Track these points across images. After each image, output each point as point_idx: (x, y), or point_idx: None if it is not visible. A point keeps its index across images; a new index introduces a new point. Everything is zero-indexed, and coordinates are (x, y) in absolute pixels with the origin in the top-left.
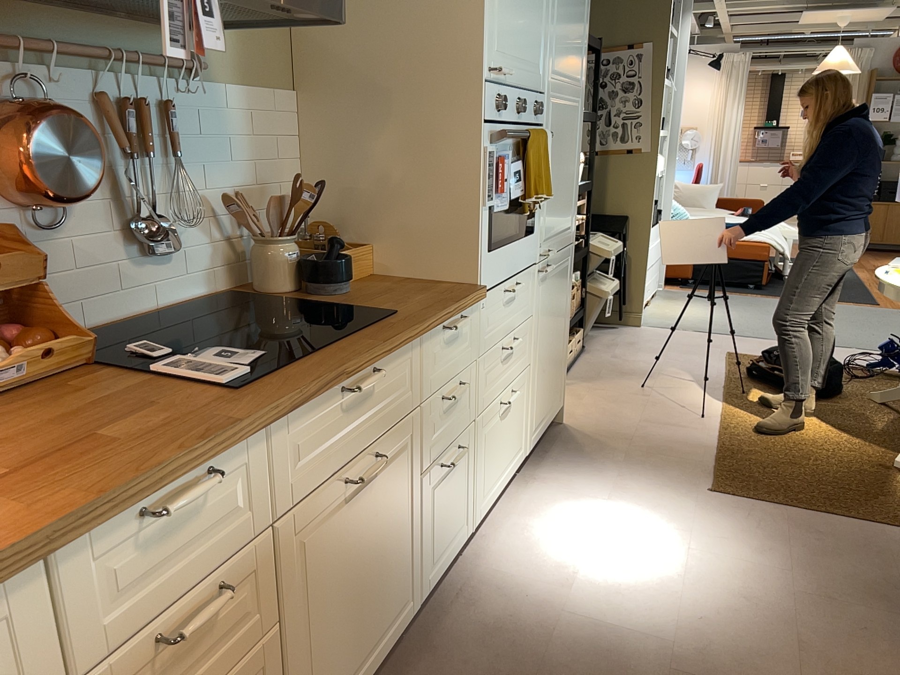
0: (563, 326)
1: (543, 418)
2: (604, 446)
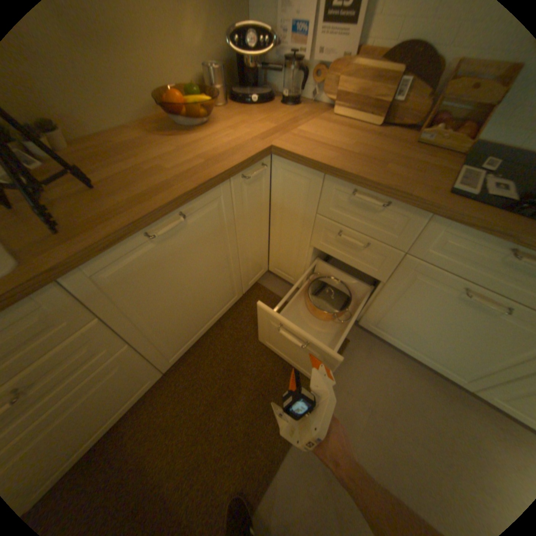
0: None
1: None
2: None
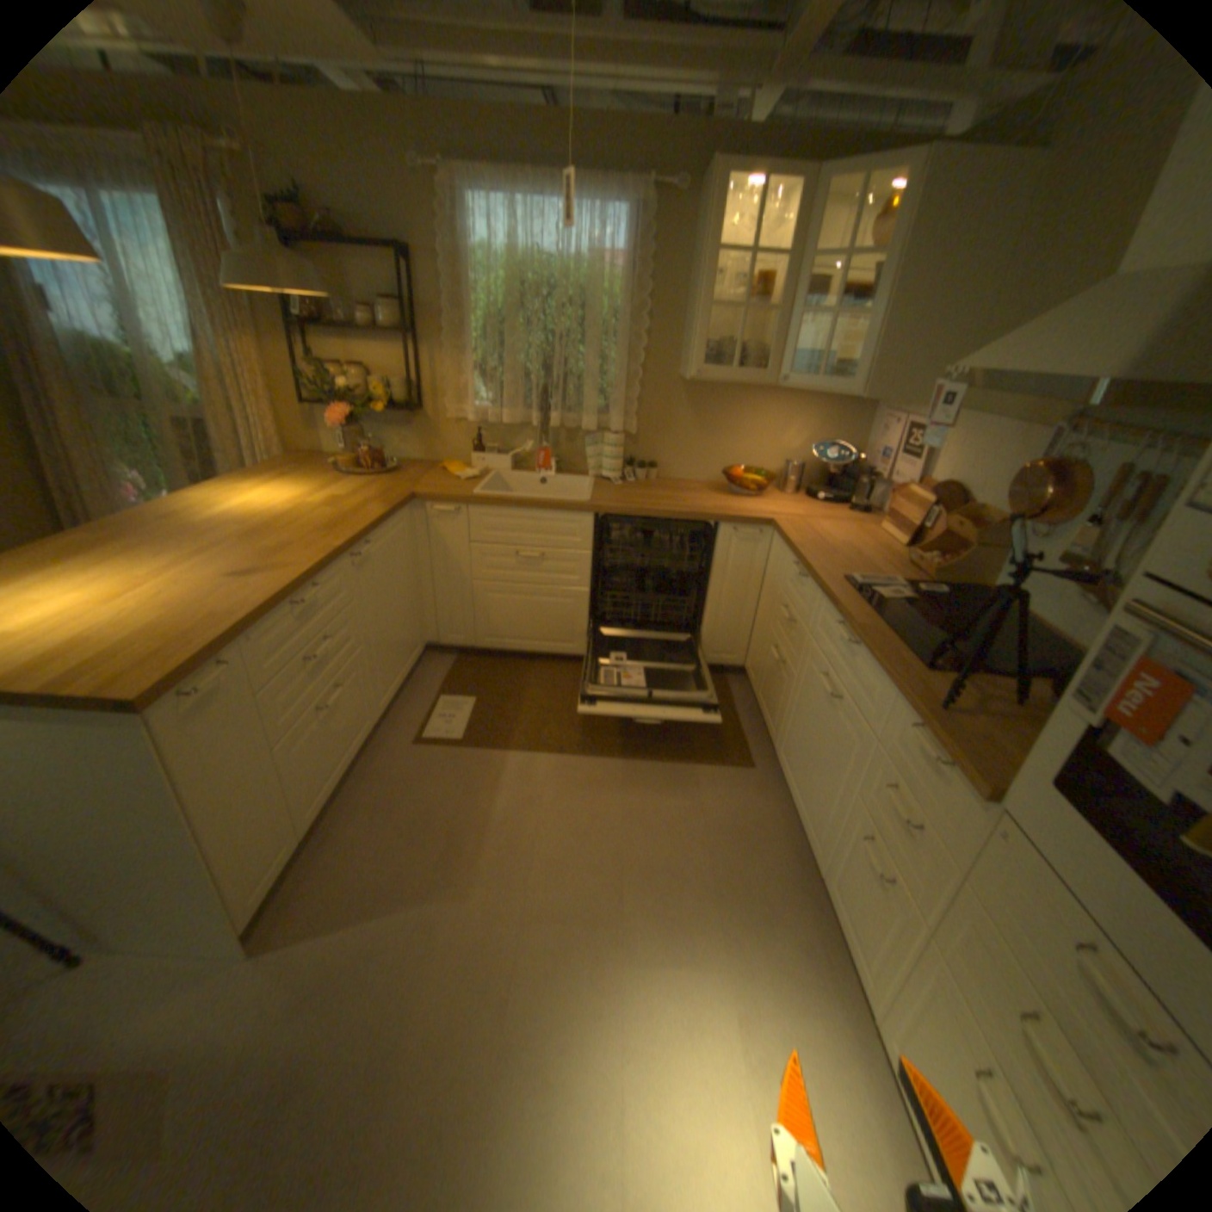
0: None
1: None
2: None
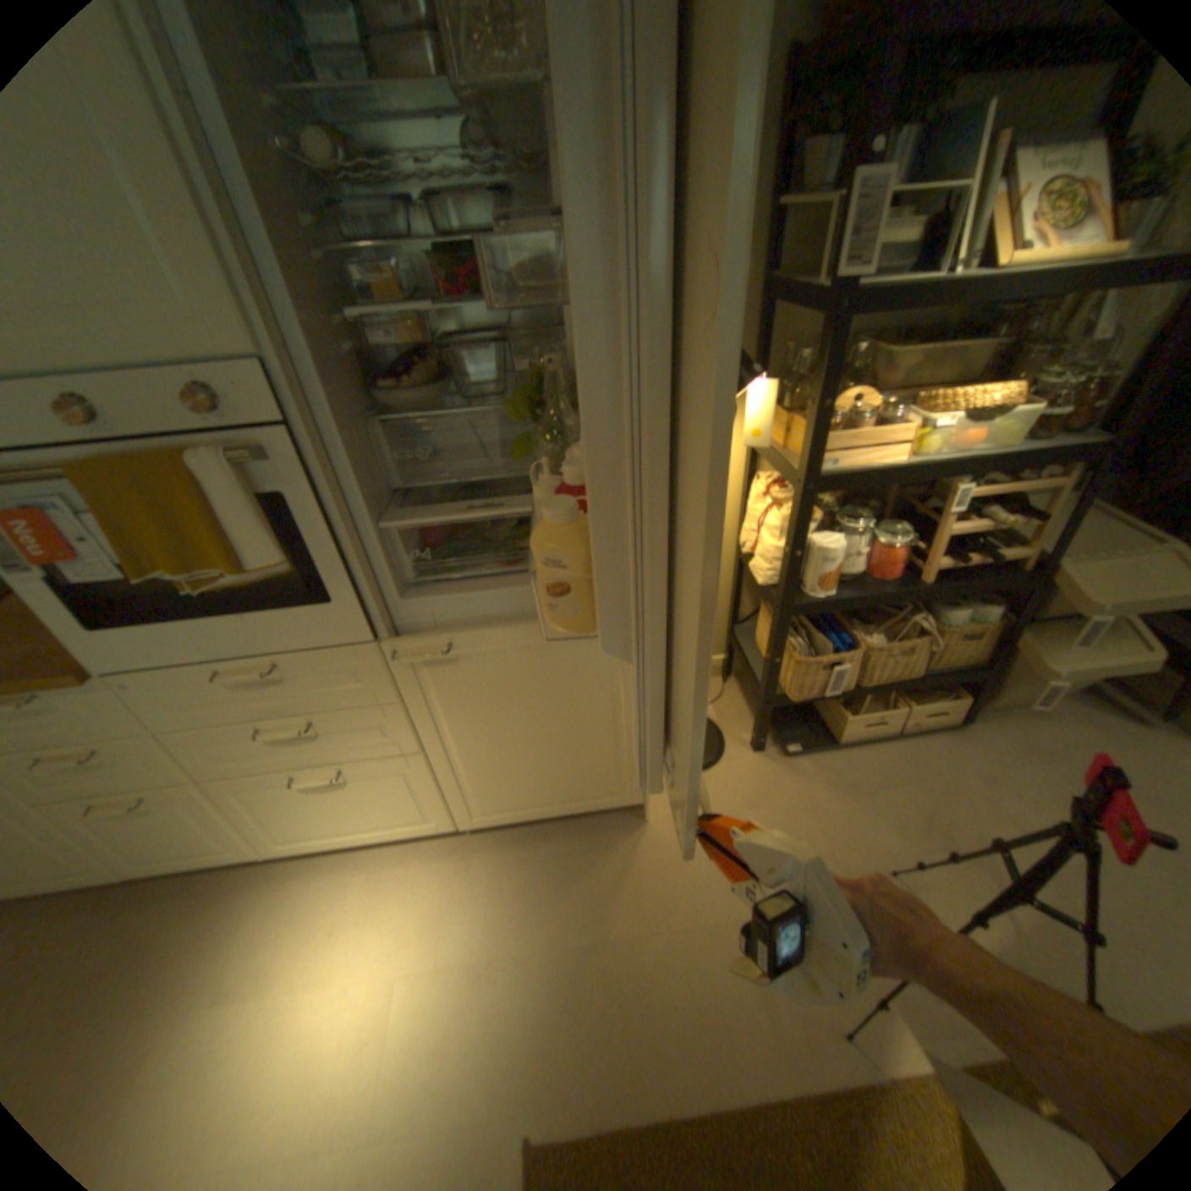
0: (599, 723)
1: (523, 809)
2: (605, 905)
